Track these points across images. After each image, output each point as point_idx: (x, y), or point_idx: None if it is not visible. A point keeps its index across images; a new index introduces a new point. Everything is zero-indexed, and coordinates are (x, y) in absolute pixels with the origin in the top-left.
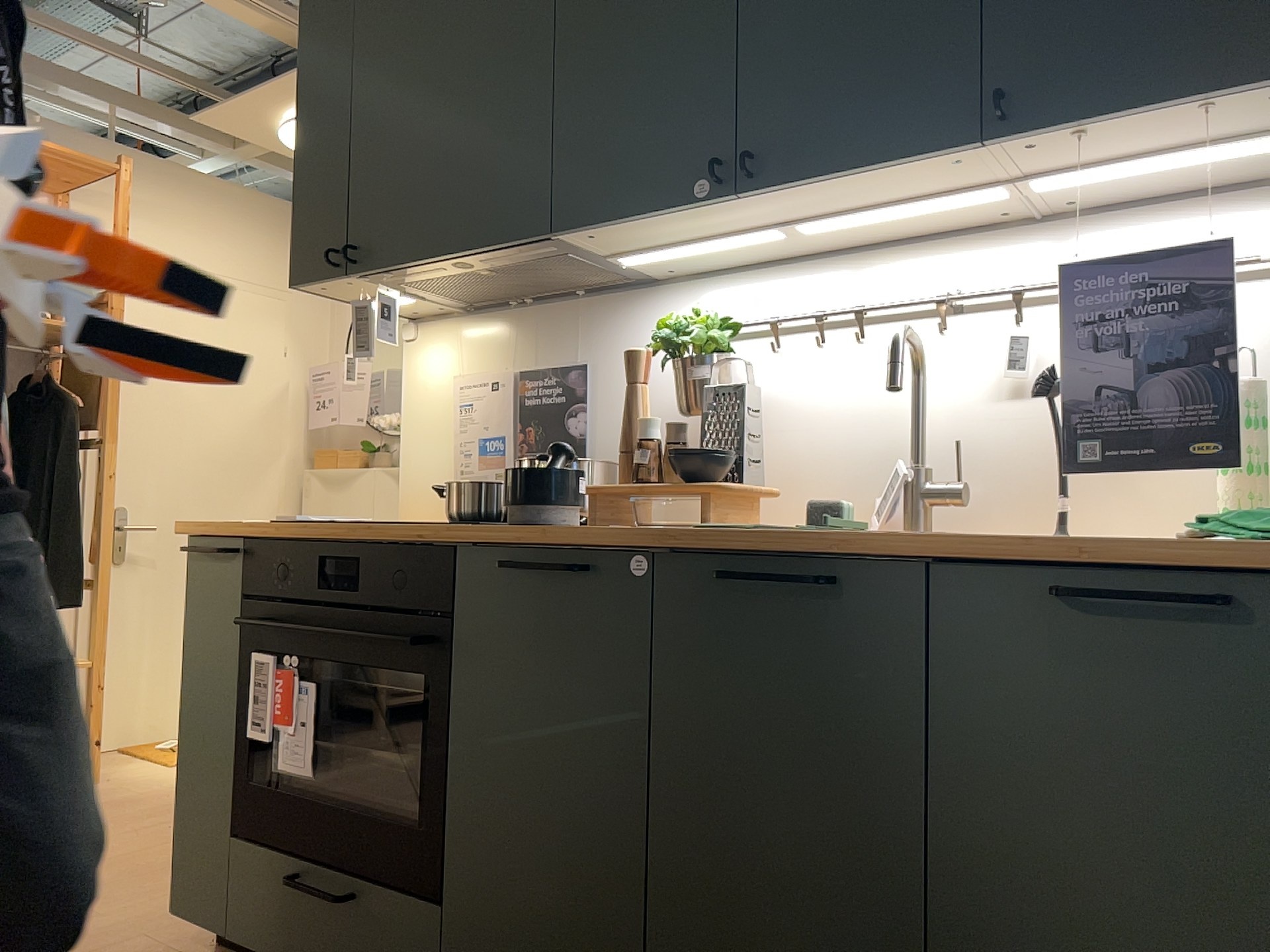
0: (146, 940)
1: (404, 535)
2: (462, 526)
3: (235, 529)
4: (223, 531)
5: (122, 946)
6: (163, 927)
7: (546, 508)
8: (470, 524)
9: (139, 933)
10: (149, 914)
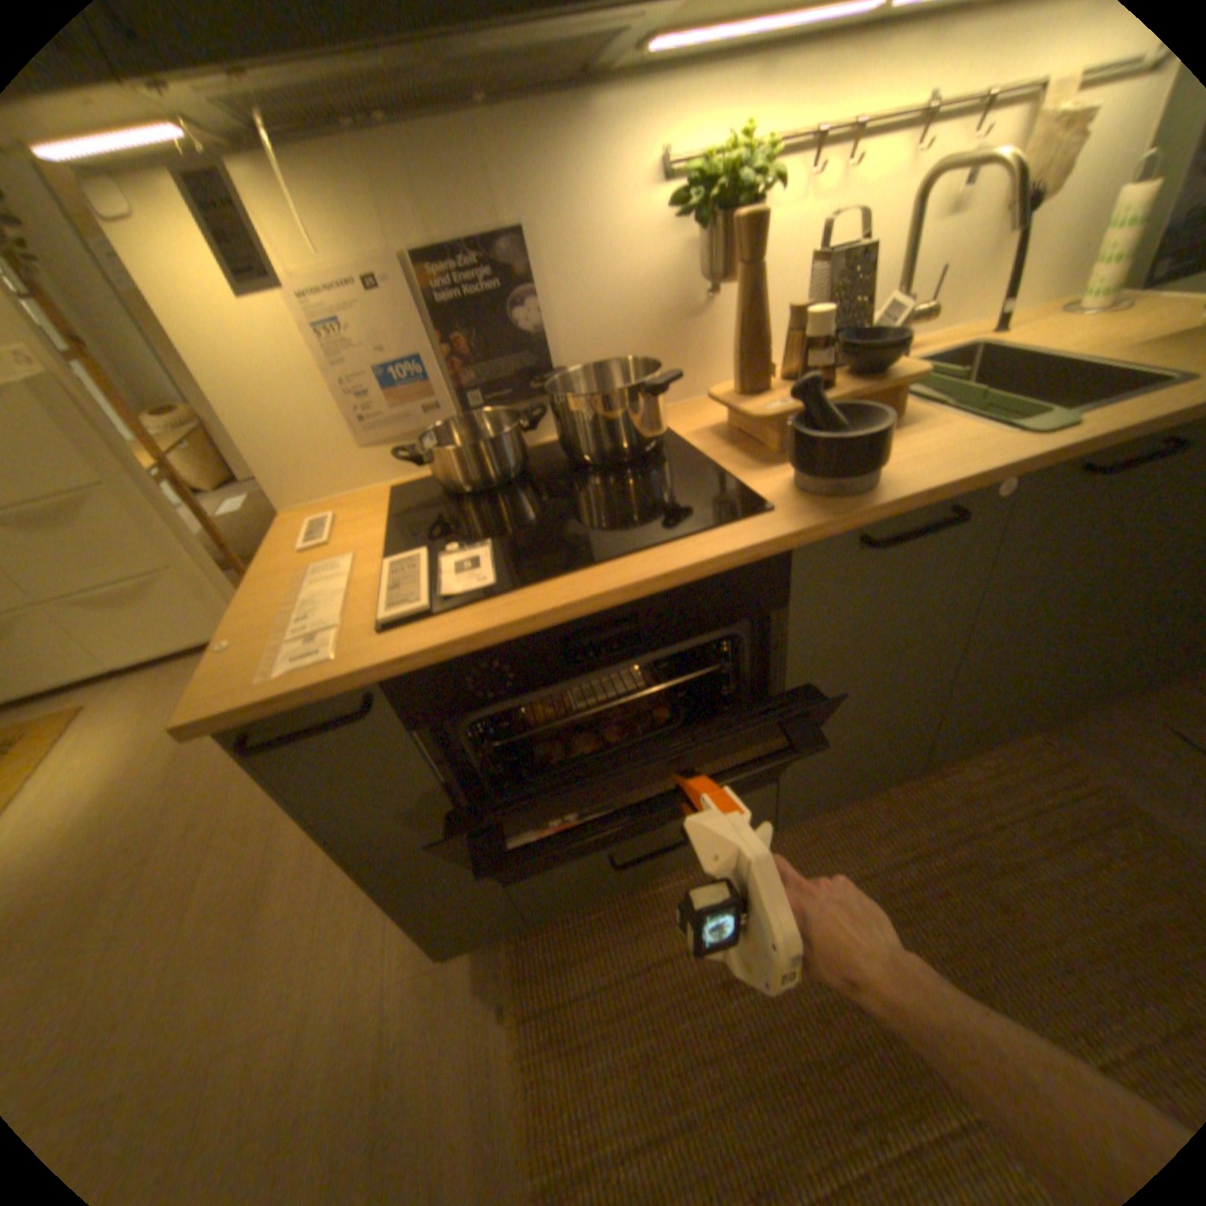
0: (390, 986)
1: (700, 559)
2: (760, 517)
3: (361, 676)
4: (322, 690)
5: (385, 1013)
6: (375, 965)
7: (872, 461)
8: (761, 510)
9: (369, 990)
10: (335, 971)
